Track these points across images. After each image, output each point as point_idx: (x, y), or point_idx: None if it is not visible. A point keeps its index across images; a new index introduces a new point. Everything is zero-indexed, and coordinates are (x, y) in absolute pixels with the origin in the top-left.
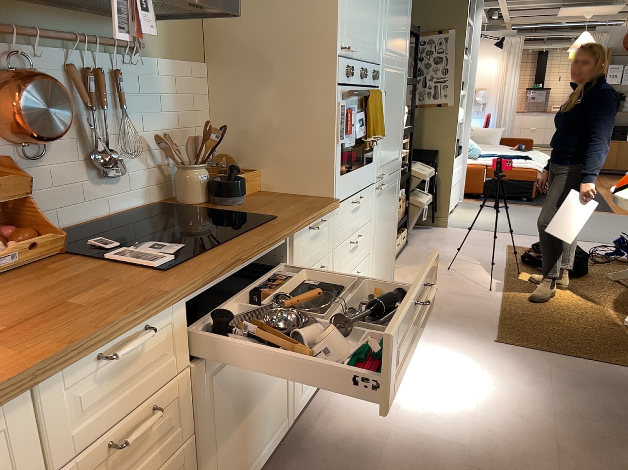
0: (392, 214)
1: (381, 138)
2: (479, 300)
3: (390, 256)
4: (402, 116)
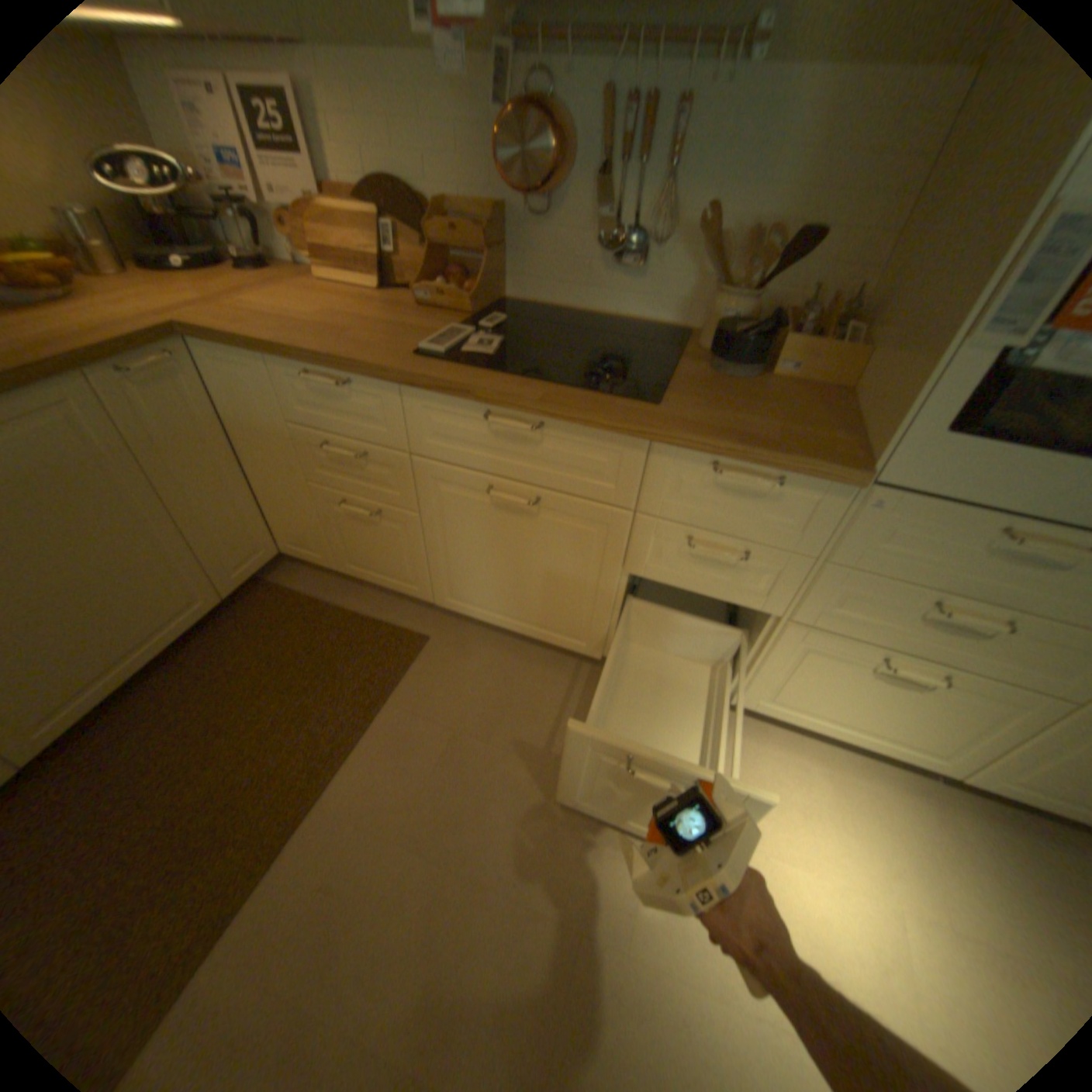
0: None
1: None
2: None
3: None
4: None
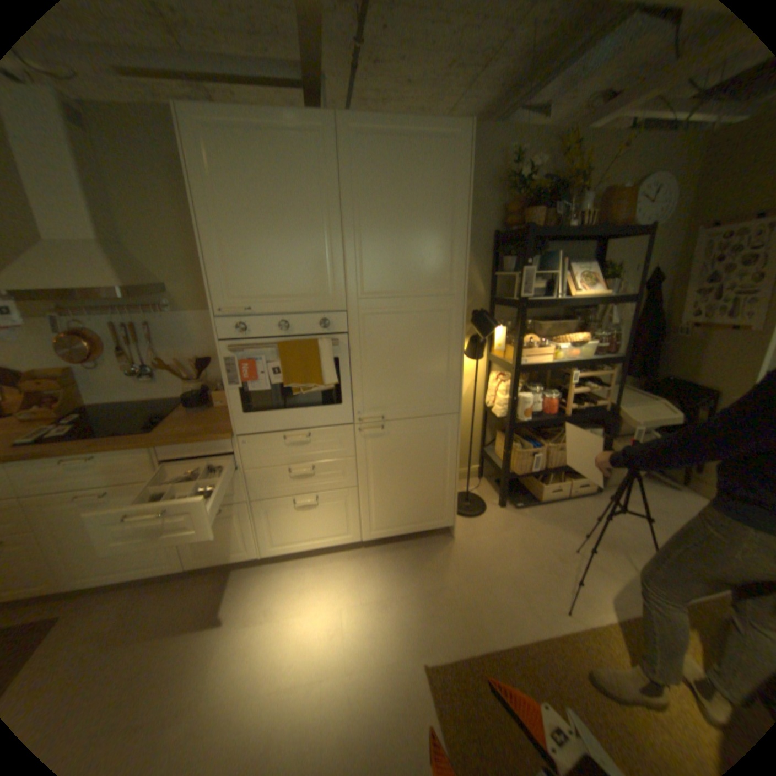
0: (429, 458)
1: (365, 382)
2: (526, 614)
3: (432, 499)
4: (450, 357)
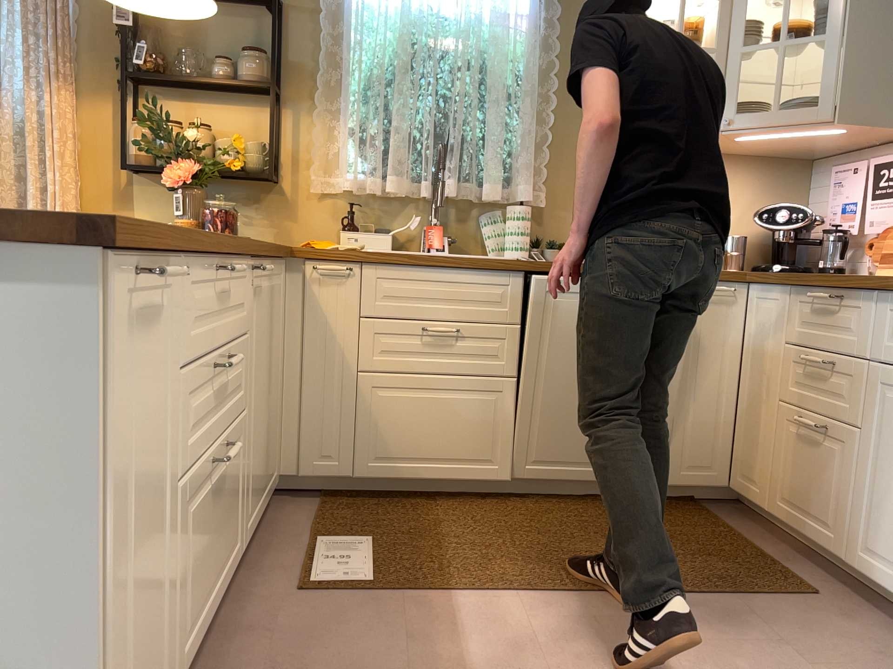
0: None
1: None
2: None
3: None
4: None
